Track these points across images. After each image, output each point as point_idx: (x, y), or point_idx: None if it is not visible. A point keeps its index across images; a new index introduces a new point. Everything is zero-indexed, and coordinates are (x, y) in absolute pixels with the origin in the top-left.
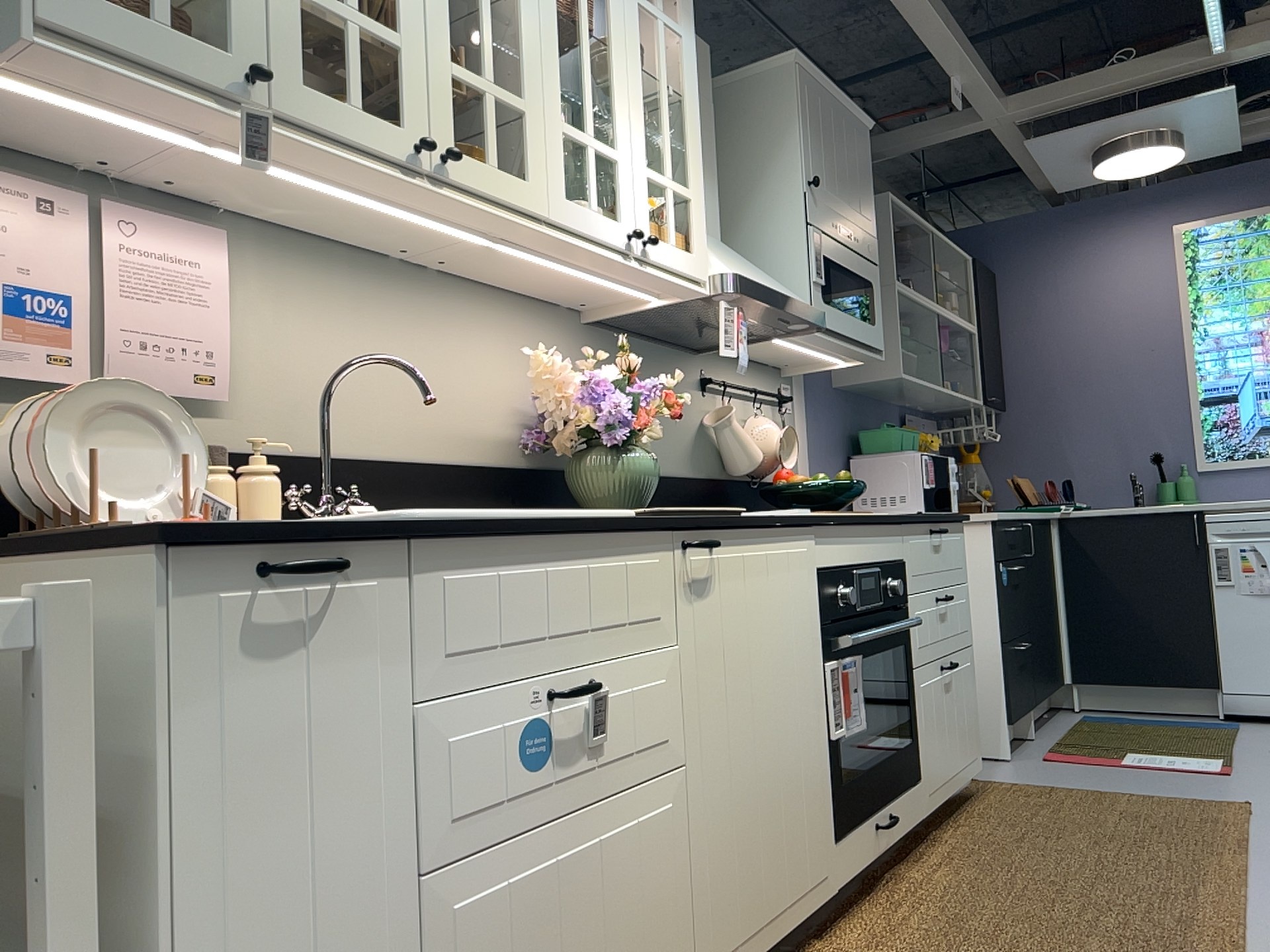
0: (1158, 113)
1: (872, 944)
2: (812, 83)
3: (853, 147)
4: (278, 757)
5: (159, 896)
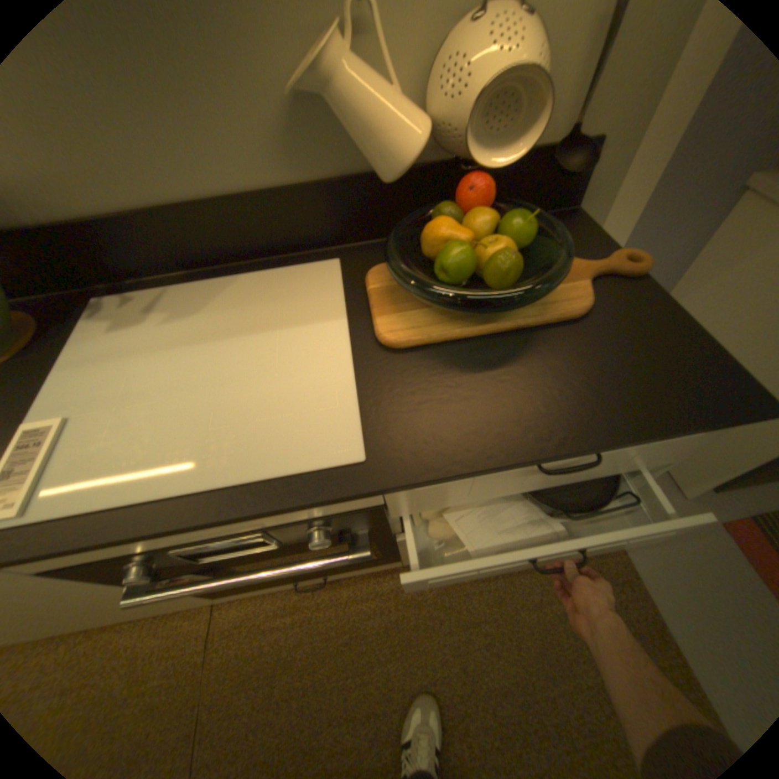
0: None
1: (226, 633)
2: None
3: None
4: None
5: None
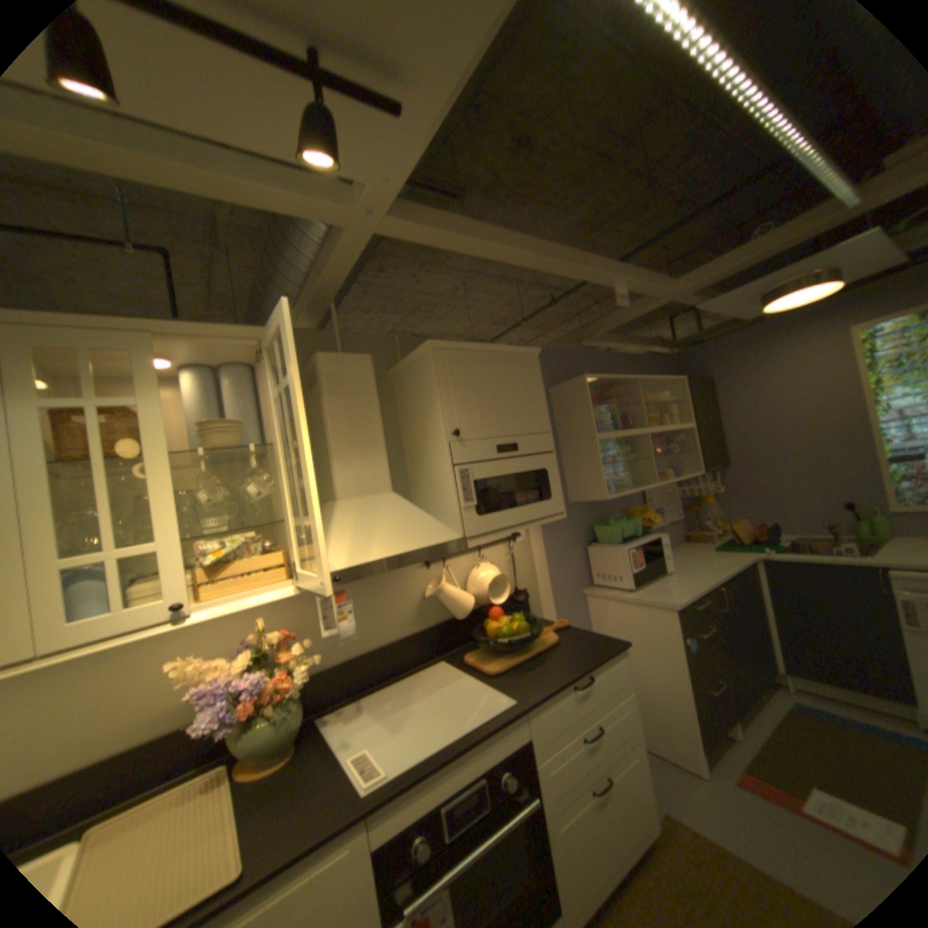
0: (805, 263)
1: None
2: (454, 353)
3: (513, 377)
4: None
5: None
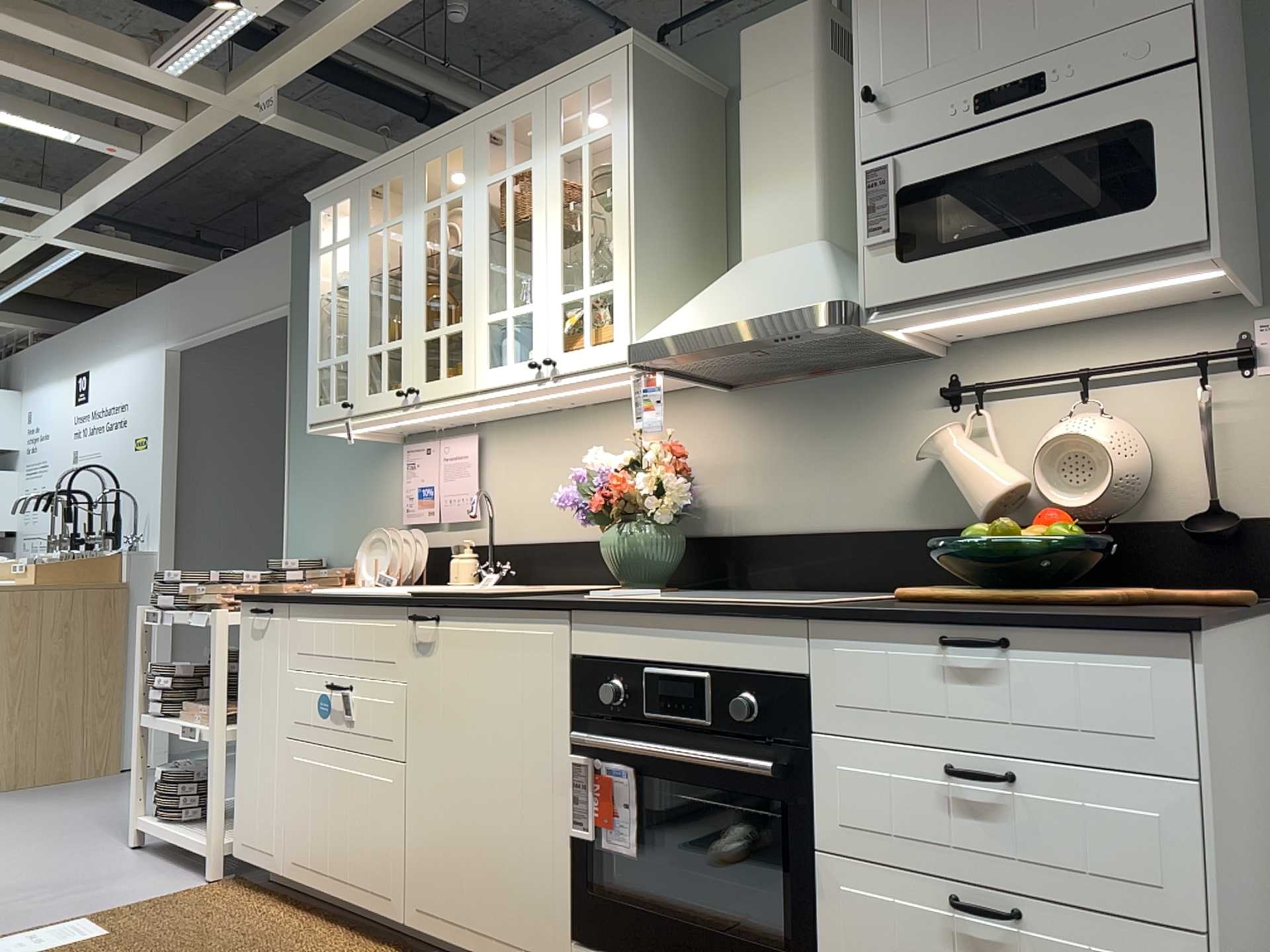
0: None
1: None
2: None
3: None
4: (258, 672)
5: (239, 702)
